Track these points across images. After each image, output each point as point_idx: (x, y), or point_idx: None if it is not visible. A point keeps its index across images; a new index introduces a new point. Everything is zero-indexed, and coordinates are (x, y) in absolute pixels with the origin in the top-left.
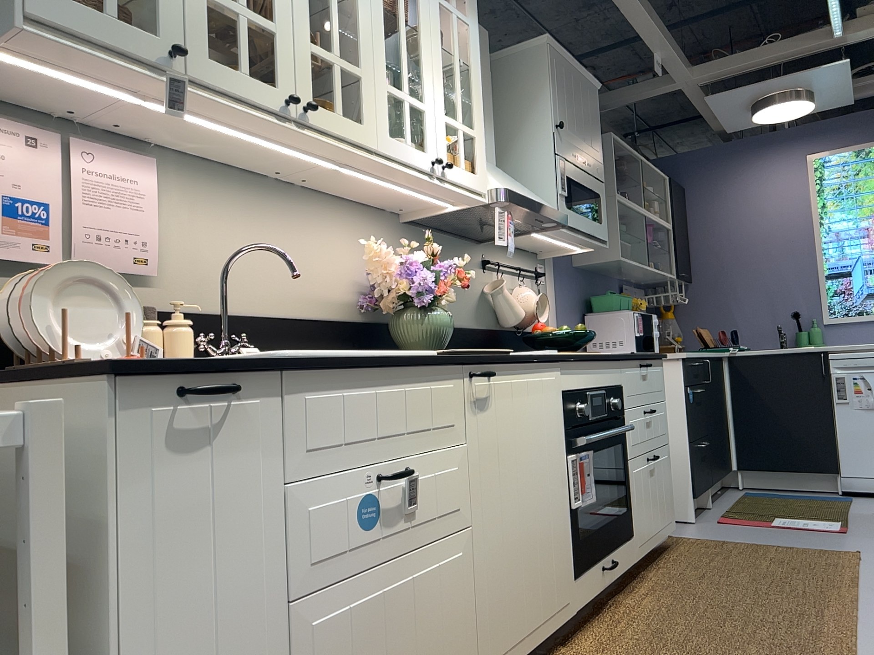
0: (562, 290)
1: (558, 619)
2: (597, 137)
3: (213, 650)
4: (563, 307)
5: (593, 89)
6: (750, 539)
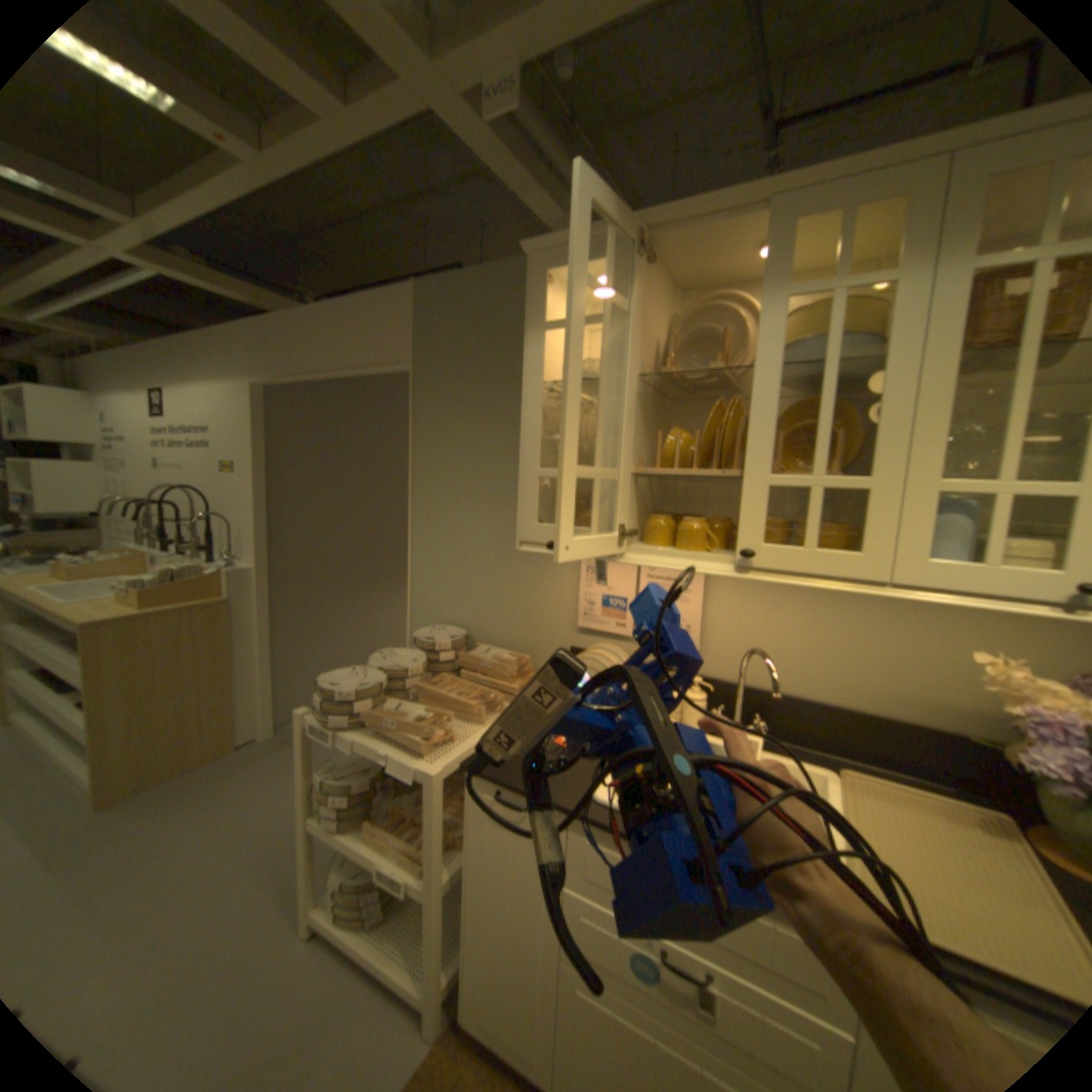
0: None
1: None
2: None
3: (511, 942)
4: None
5: None
6: None
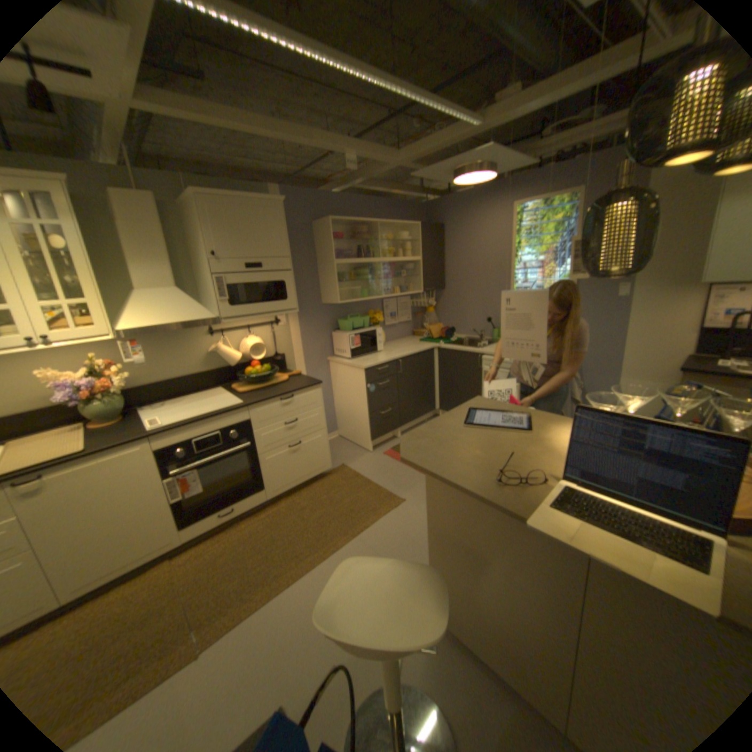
0: (305, 324)
1: (155, 555)
2: (277, 241)
3: None
4: (306, 334)
5: (272, 205)
6: (375, 476)
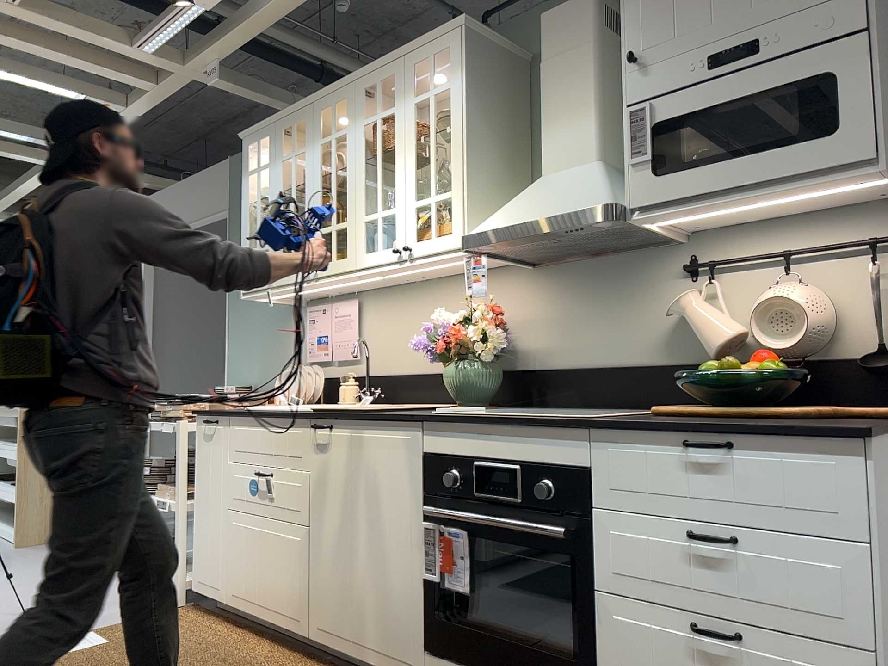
0: None
1: None
2: None
3: (210, 510)
4: None
5: None
6: None
